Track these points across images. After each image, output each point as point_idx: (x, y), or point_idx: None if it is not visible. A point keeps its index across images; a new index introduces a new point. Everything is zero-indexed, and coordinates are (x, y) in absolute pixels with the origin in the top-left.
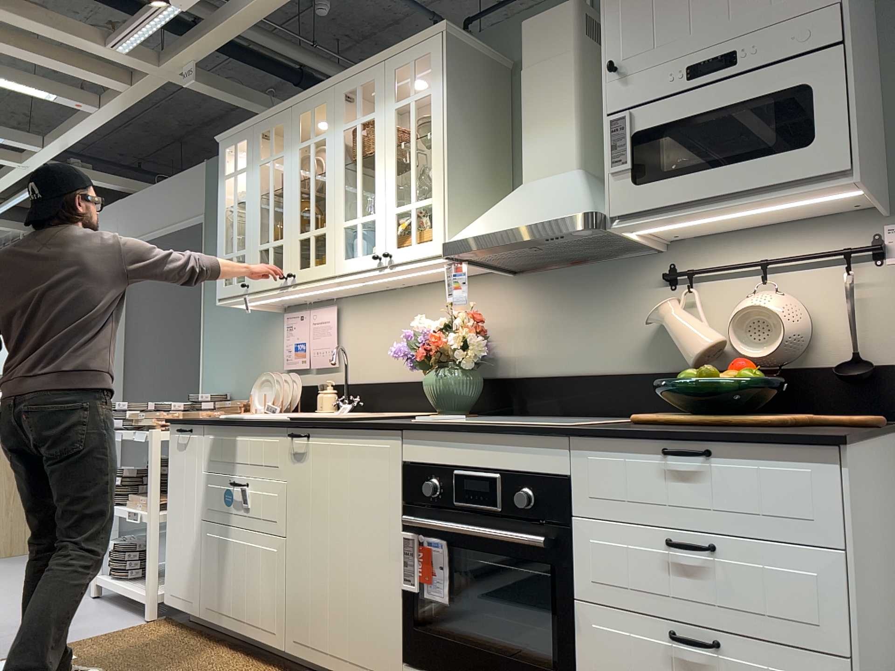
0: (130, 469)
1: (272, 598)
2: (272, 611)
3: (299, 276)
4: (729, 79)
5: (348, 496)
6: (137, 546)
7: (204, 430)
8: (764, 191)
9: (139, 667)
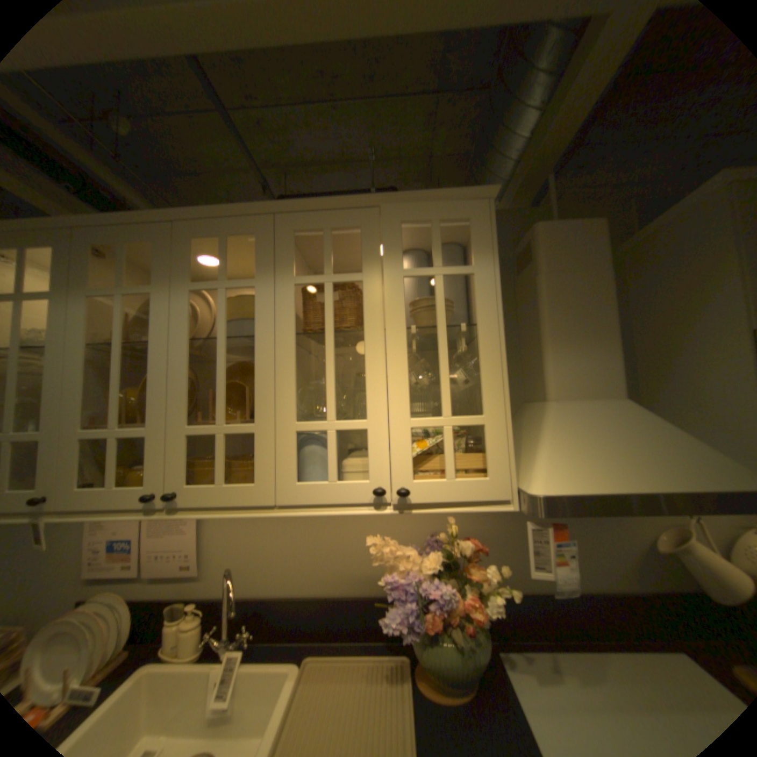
0: None
1: None
2: None
3: (187, 498)
4: None
5: None
6: None
7: None
8: None
9: None
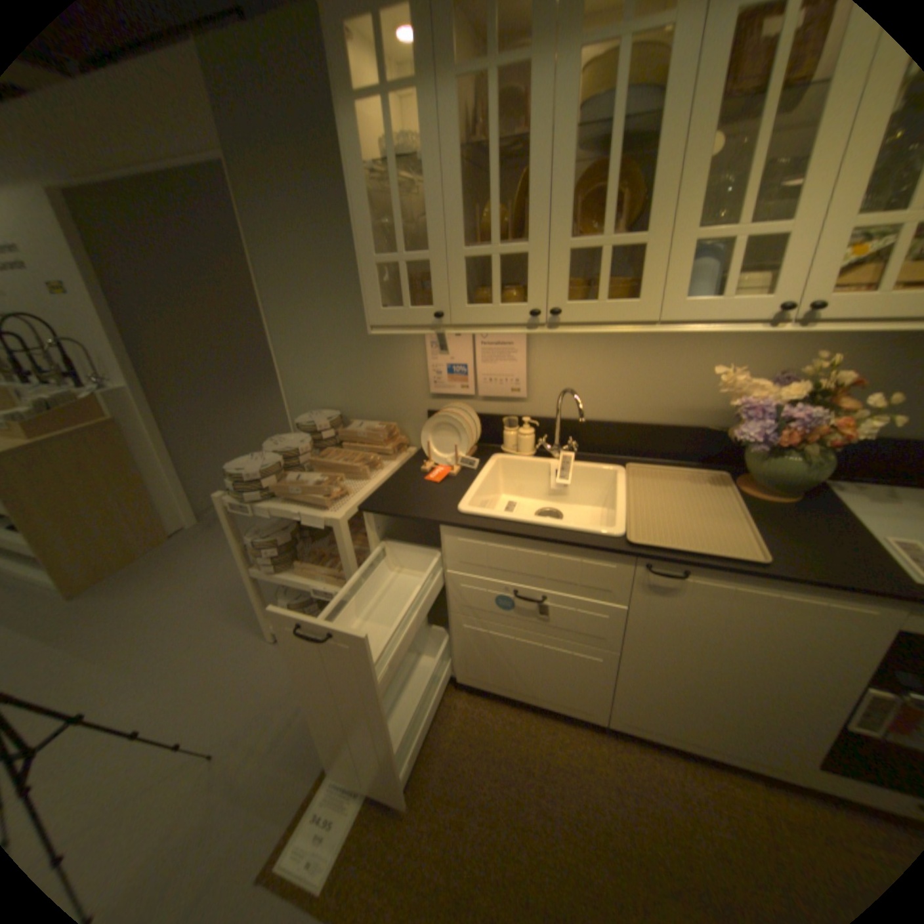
0: (277, 535)
1: (593, 693)
2: (592, 702)
3: (570, 314)
4: None
5: (766, 644)
6: (313, 601)
7: (442, 530)
8: None
9: (457, 780)
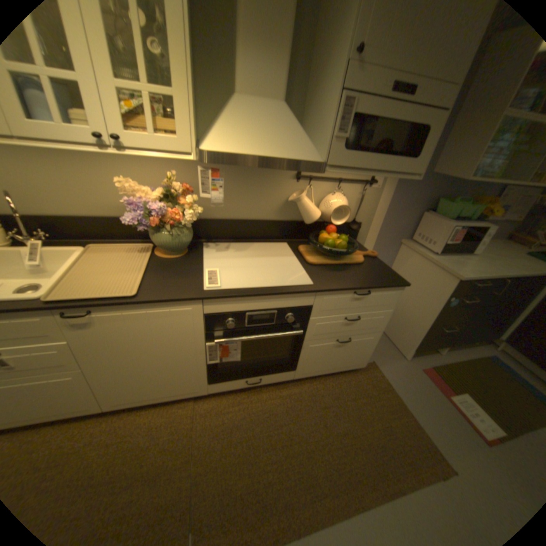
0: None
1: (79, 397)
2: (82, 402)
3: None
4: (406, 101)
5: (154, 337)
6: None
7: None
8: (393, 172)
9: None
